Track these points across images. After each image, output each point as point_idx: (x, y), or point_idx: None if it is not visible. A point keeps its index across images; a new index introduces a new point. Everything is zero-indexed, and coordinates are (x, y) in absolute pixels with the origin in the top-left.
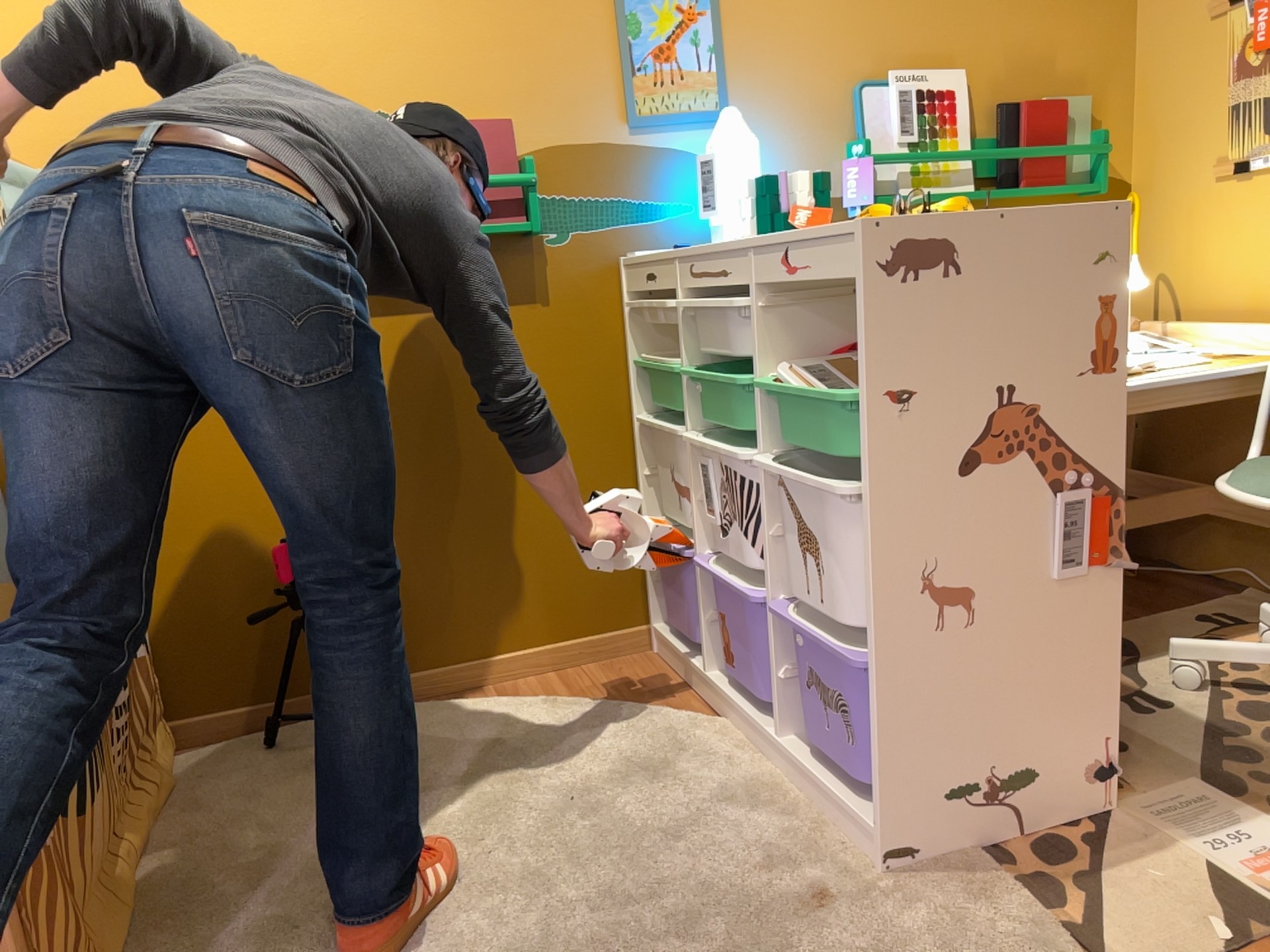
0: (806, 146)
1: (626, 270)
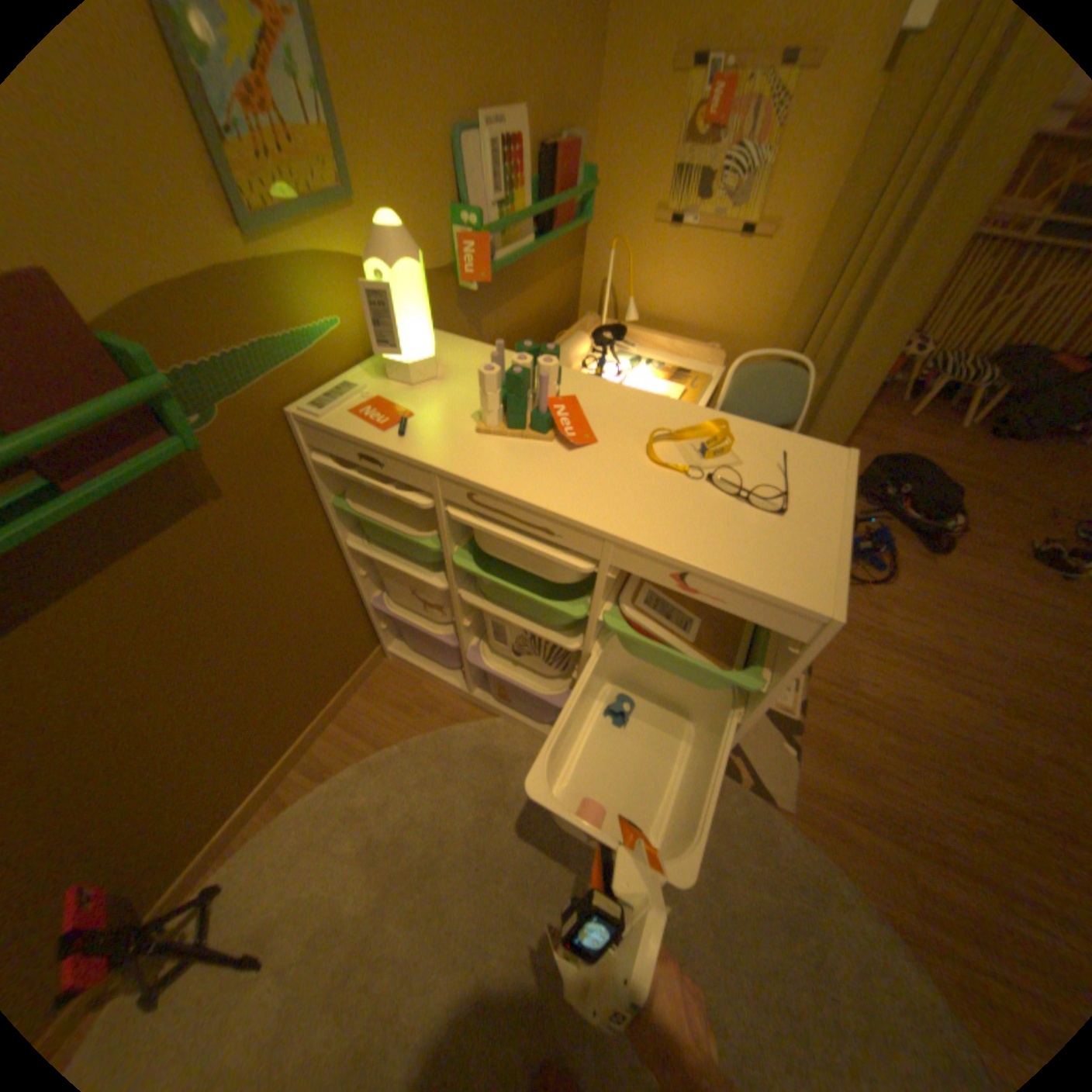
0: (423, 216)
1: (304, 428)
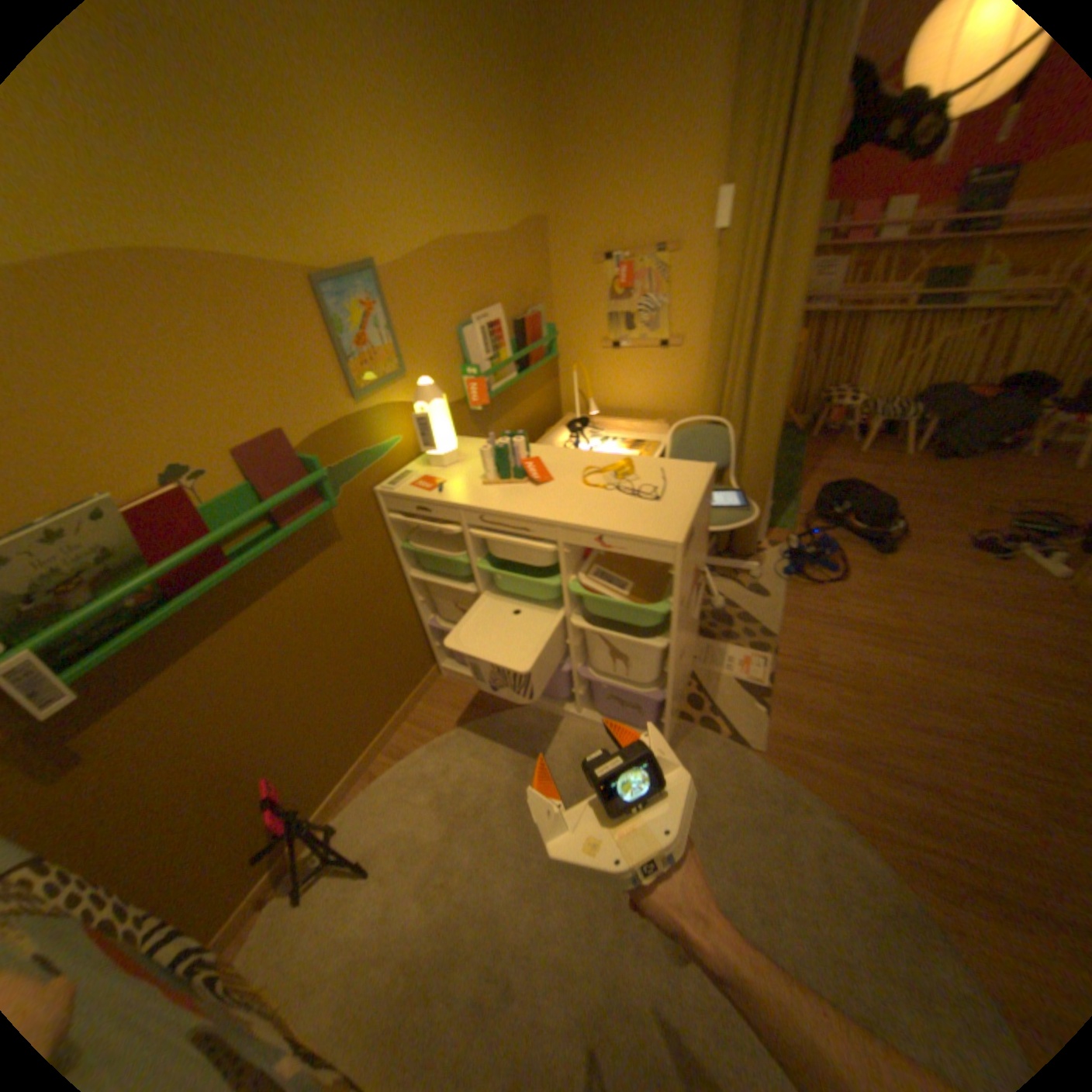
0: (444, 374)
1: (385, 498)
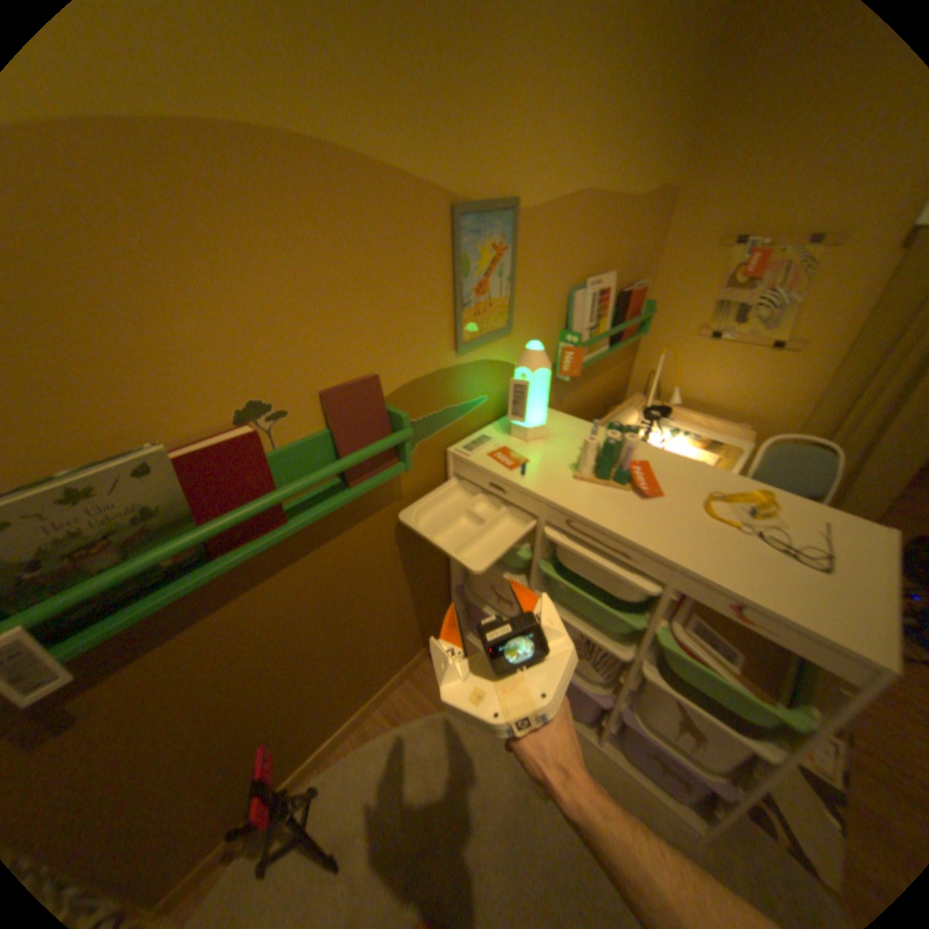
0: (544, 336)
1: (456, 461)
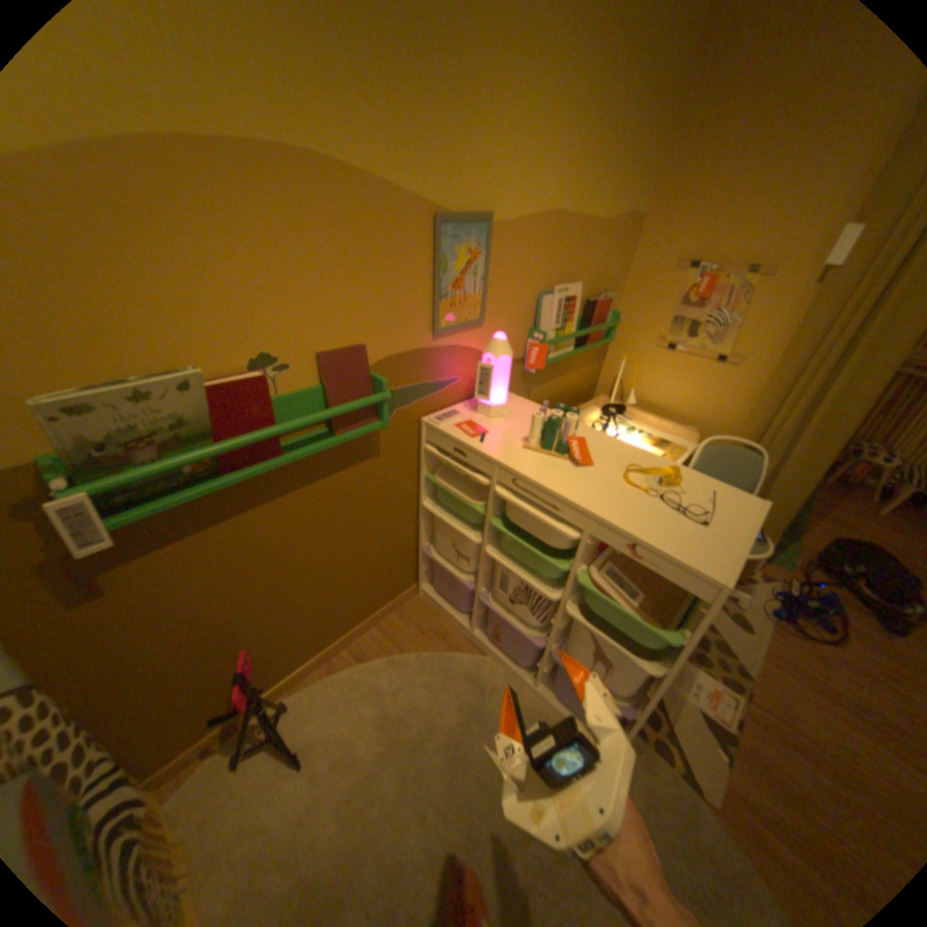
0: (513, 332)
1: (427, 429)
